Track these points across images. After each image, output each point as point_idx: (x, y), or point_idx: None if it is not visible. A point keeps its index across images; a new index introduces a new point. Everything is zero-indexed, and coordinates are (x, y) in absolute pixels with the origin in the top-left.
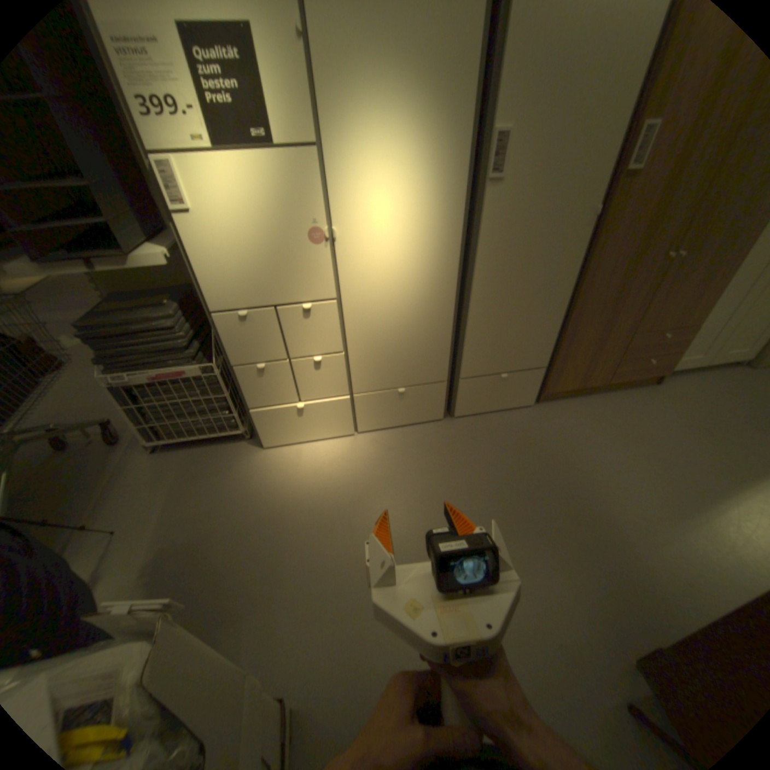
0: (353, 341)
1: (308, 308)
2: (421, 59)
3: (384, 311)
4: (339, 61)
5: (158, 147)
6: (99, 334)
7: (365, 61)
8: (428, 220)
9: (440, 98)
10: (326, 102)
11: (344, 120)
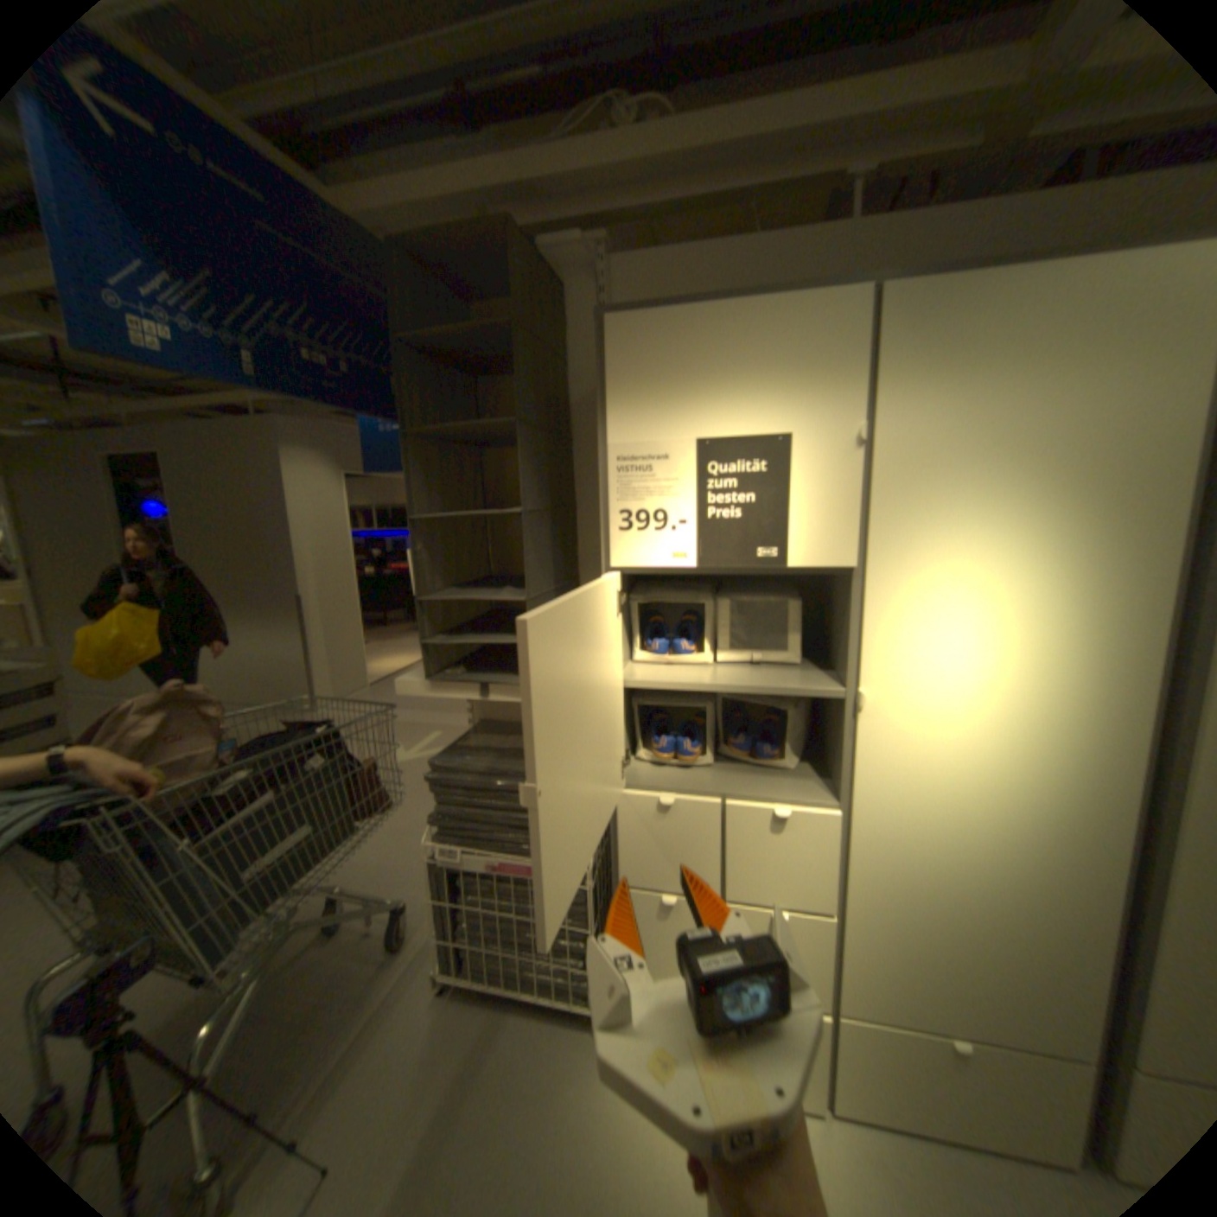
0: (862, 899)
1: (785, 816)
2: (1071, 461)
3: (943, 854)
4: (919, 468)
5: (626, 563)
6: (453, 781)
7: (965, 466)
8: (1067, 700)
9: (1108, 511)
10: (886, 516)
11: (914, 539)
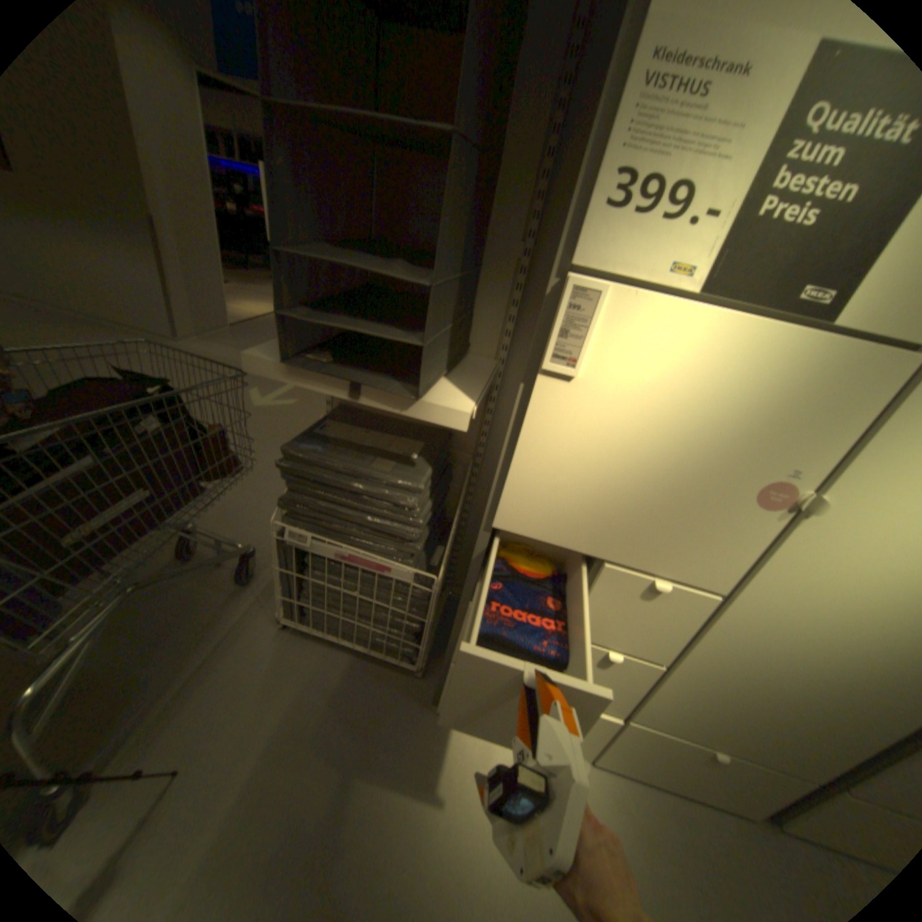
0: (700, 661)
1: (665, 590)
2: None
3: (803, 649)
4: None
5: (595, 262)
6: (308, 474)
7: None
8: None
9: None
10: None
11: None
